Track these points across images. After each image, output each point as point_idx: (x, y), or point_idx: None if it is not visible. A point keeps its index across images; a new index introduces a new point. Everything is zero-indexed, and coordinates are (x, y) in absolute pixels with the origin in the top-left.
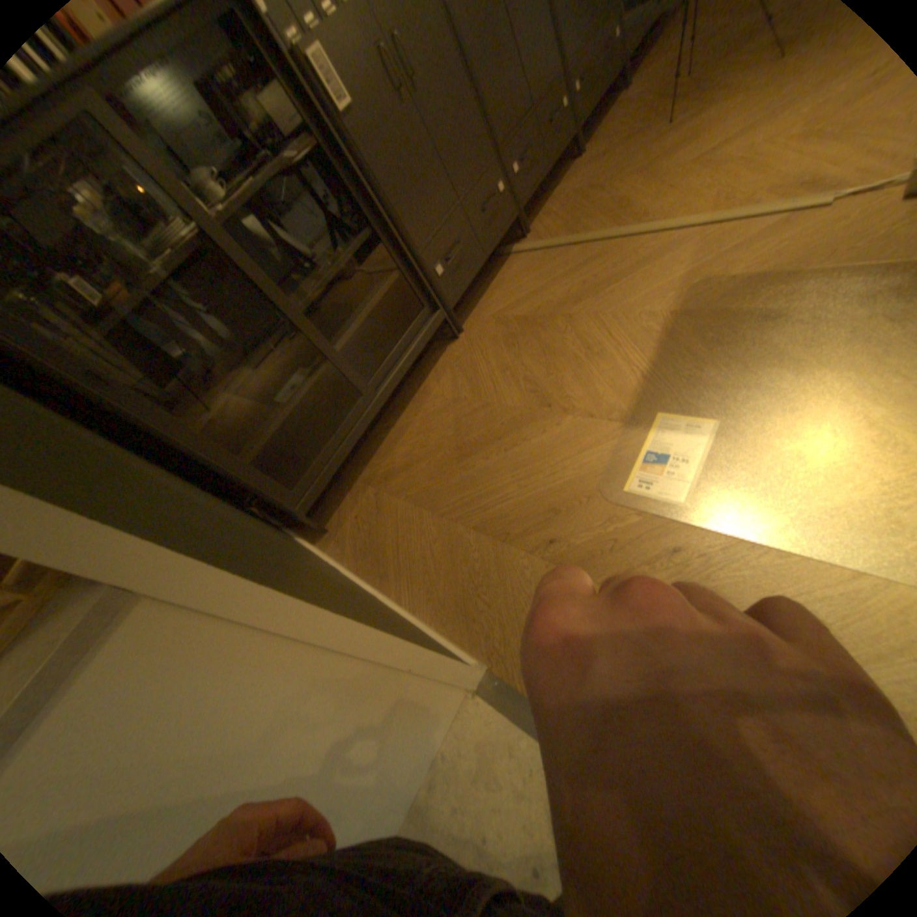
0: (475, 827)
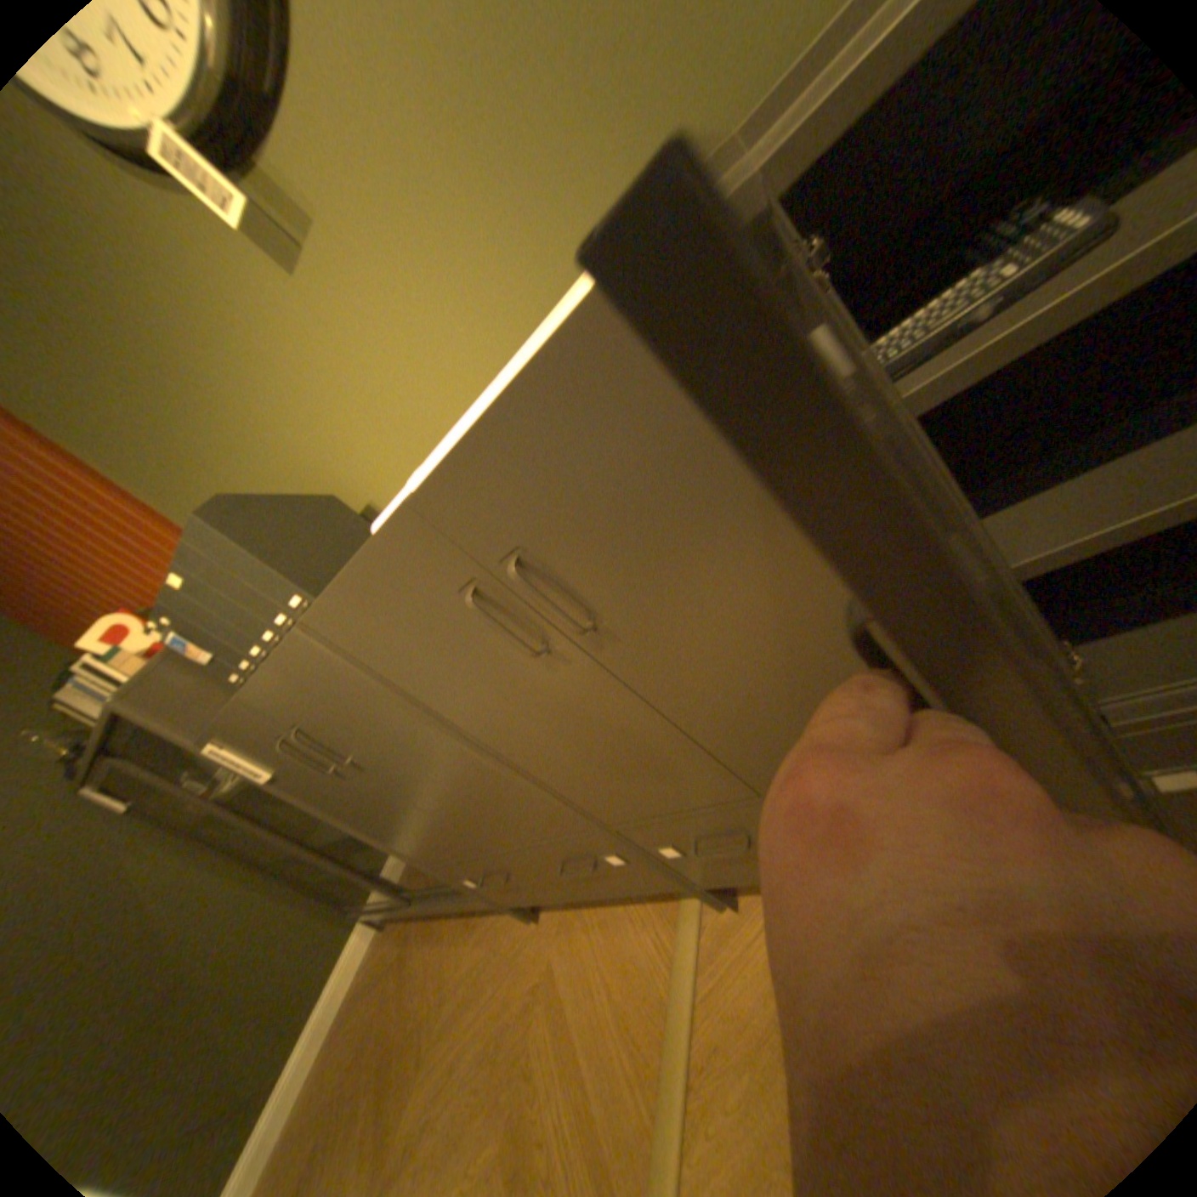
0: None
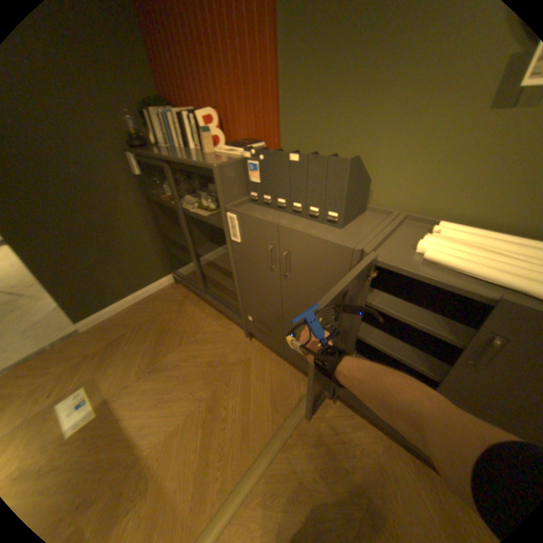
0: (55, 325)
